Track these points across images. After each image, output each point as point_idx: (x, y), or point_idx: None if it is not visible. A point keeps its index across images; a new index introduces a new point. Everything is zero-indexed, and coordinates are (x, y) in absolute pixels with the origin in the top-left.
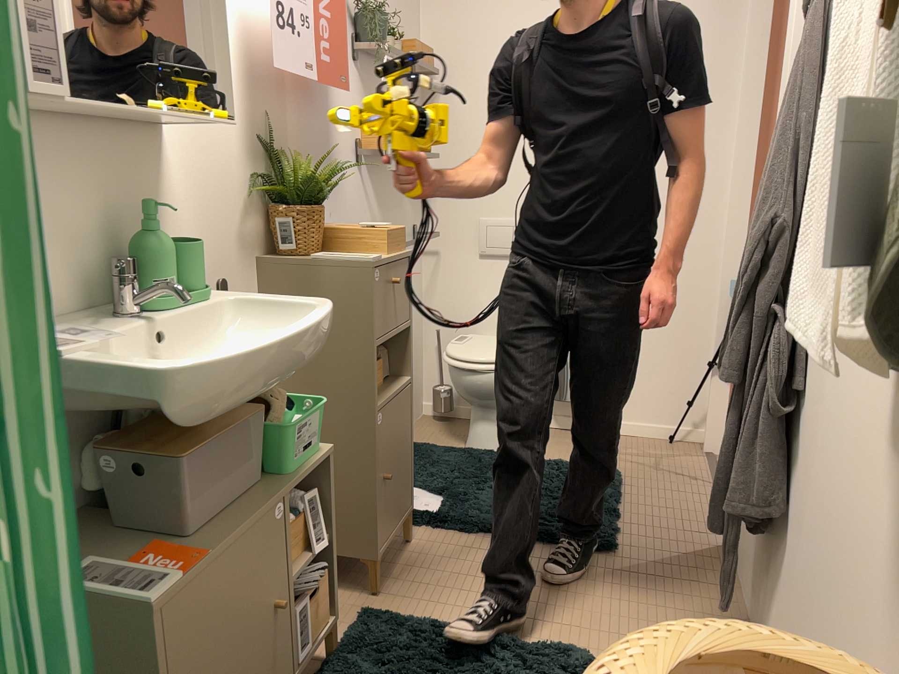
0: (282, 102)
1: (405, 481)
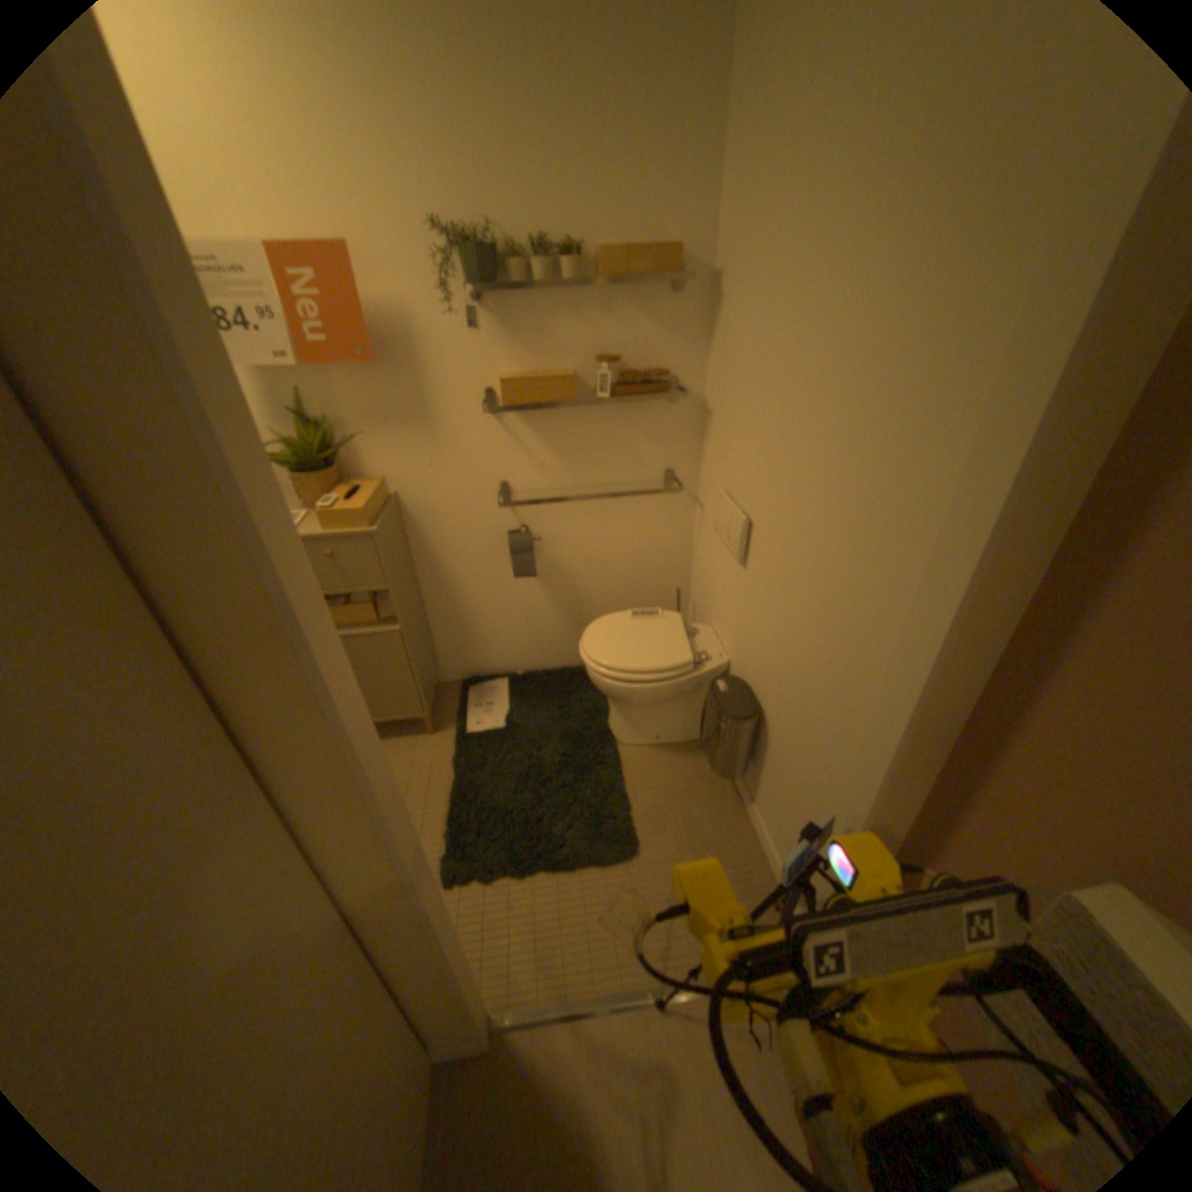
0: (318, 373)
1: (401, 695)
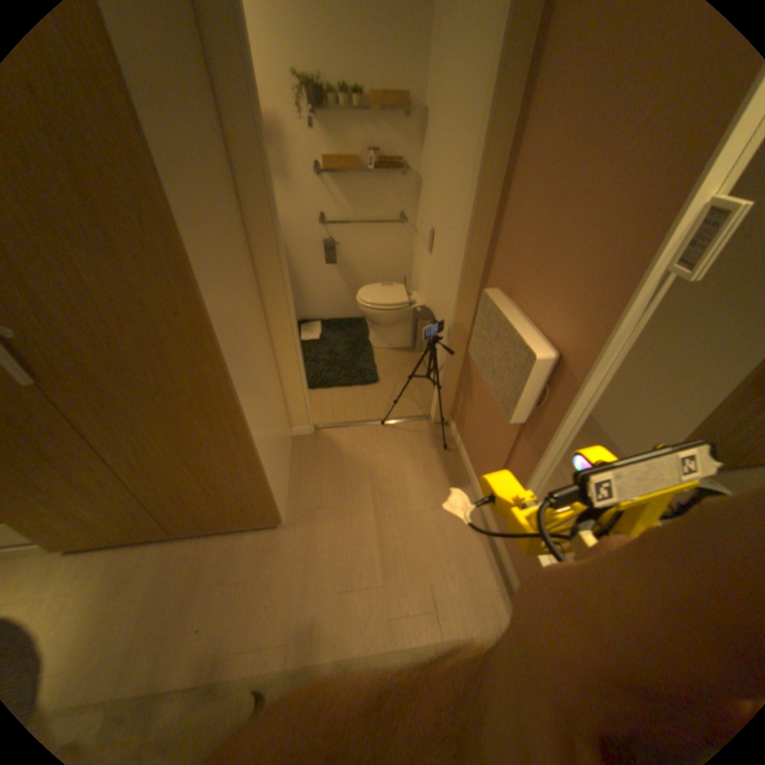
0: None
1: None
